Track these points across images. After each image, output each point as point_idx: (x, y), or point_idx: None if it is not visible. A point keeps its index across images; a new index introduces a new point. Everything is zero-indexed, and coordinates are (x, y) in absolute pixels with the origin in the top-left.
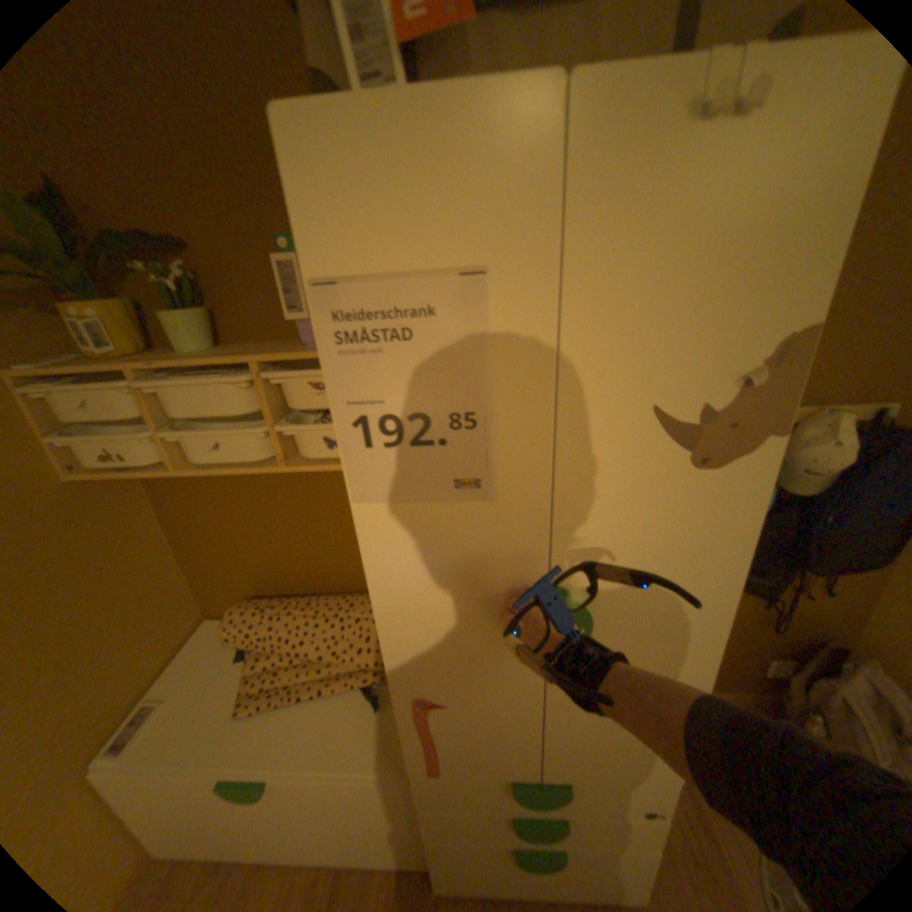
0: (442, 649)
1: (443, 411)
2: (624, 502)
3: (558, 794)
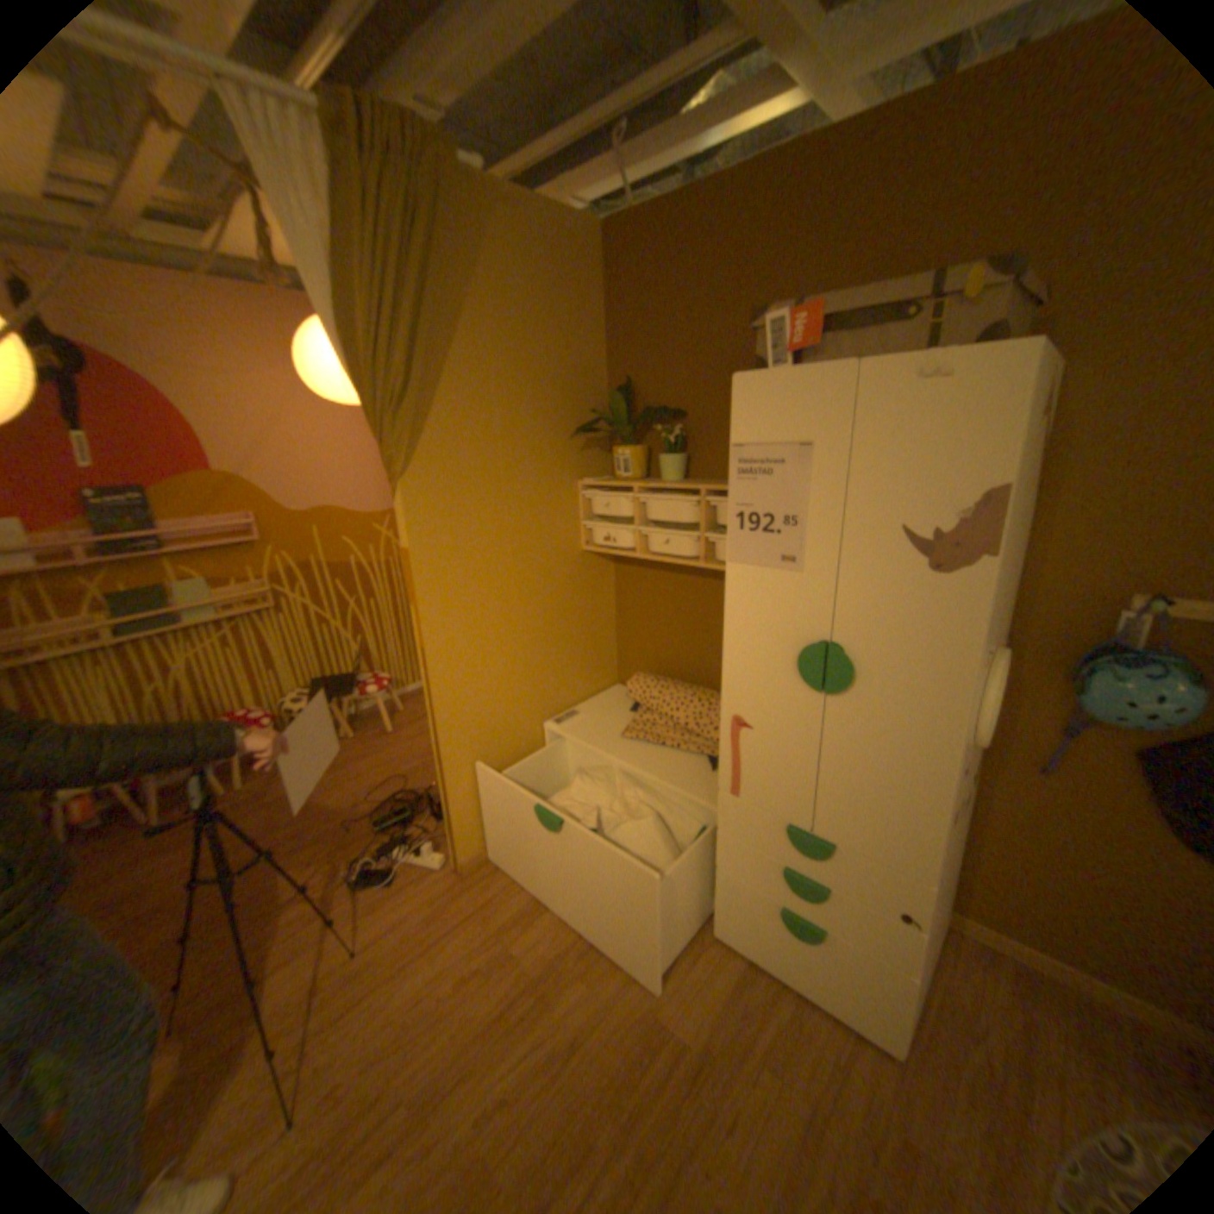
0: (757, 678)
1: (779, 514)
2: (882, 588)
3: (821, 844)
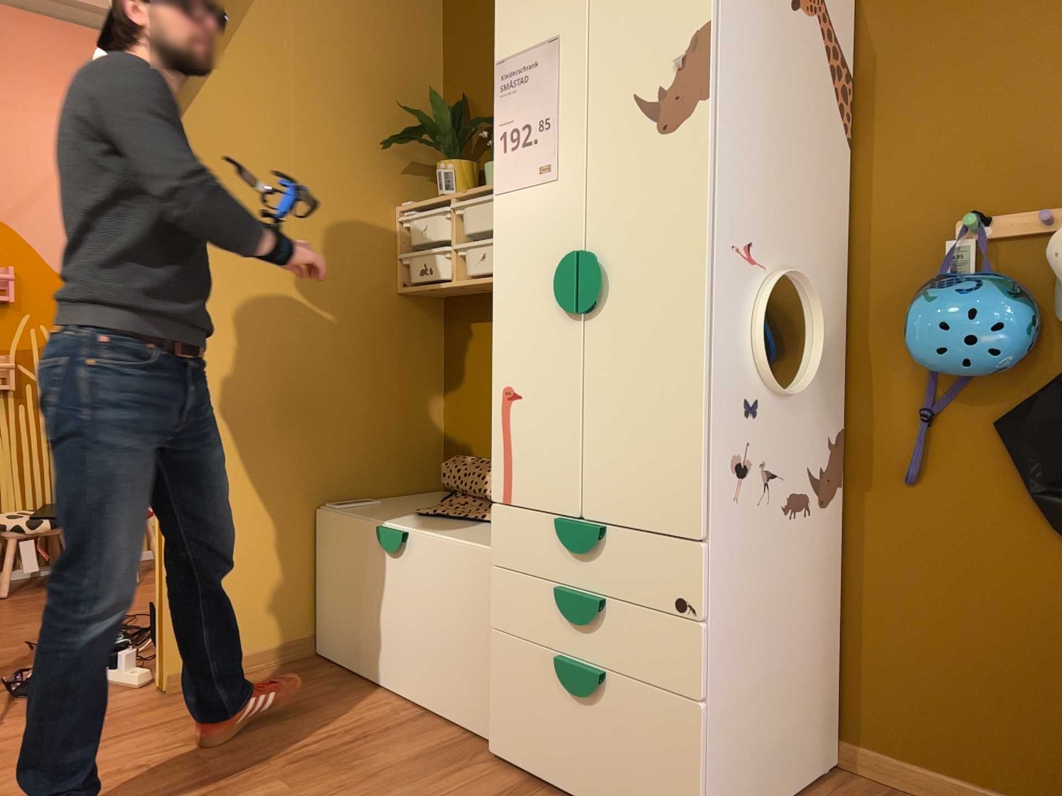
0: (524, 325)
1: (536, 121)
2: (624, 169)
3: (589, 526)
